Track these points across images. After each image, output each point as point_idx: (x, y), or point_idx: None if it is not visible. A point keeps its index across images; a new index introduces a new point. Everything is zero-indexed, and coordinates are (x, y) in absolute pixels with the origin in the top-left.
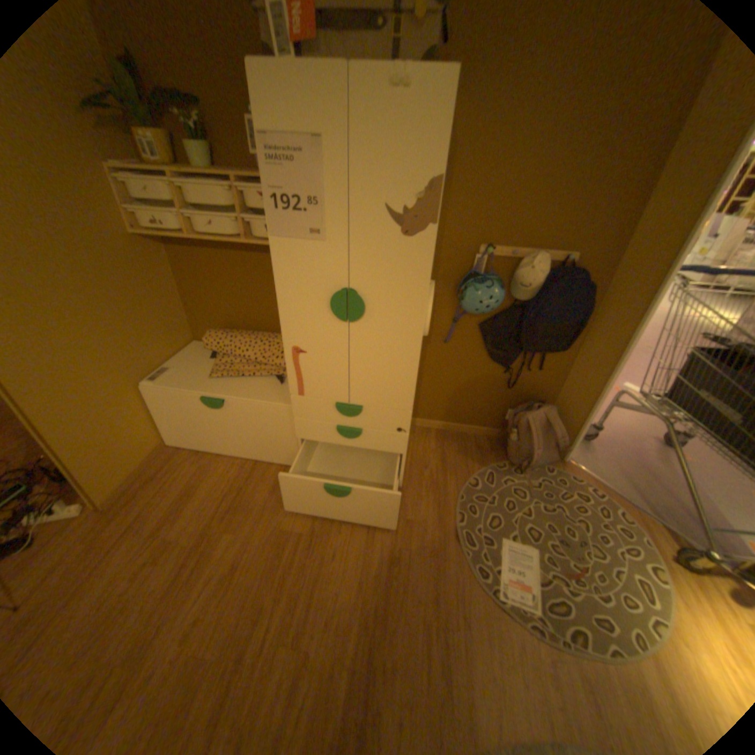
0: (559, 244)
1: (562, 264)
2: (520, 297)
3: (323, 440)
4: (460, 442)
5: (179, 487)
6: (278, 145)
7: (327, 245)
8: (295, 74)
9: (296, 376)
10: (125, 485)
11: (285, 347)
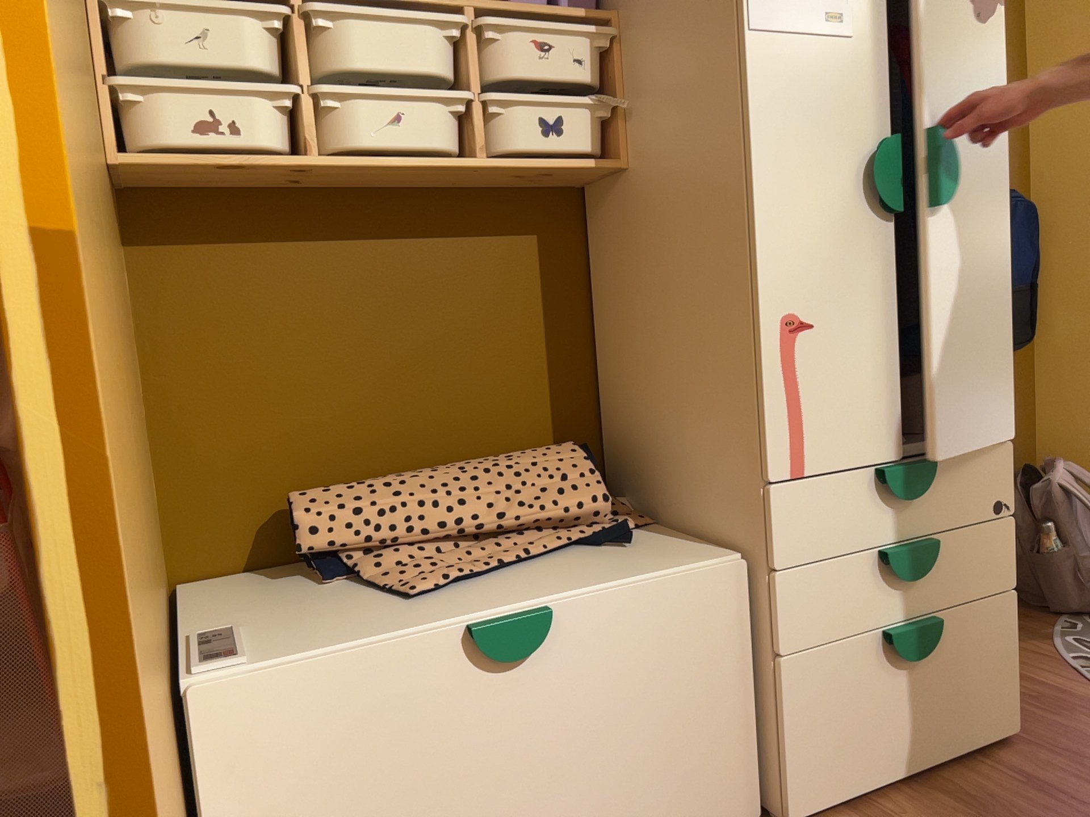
0: None
1: None
2: None
3: (849, 628)
4: None
5: None
6: None
7: (856, 46)
8: None
9: (791, 412)
10: None
11: (762, 325)
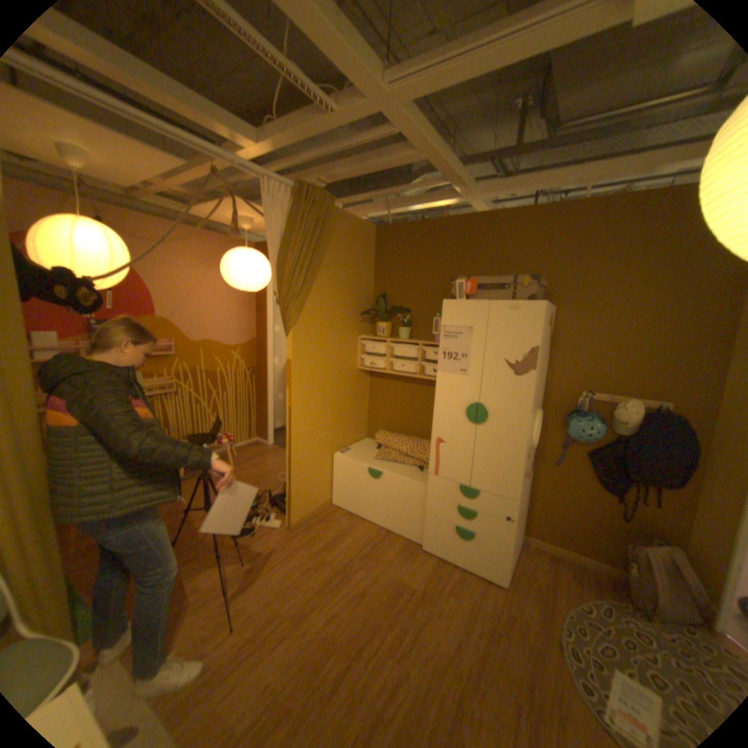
0: (652, 396)
1: (658, 411)
2: (624, 434)
3: (445, 518)
4: (577, 572)
5: (336, 531)
6: (451, 331)
7: (469, 378)
8: (464, 305)
9: (435, 460)
10: (306, 519)
11: (432, 437)
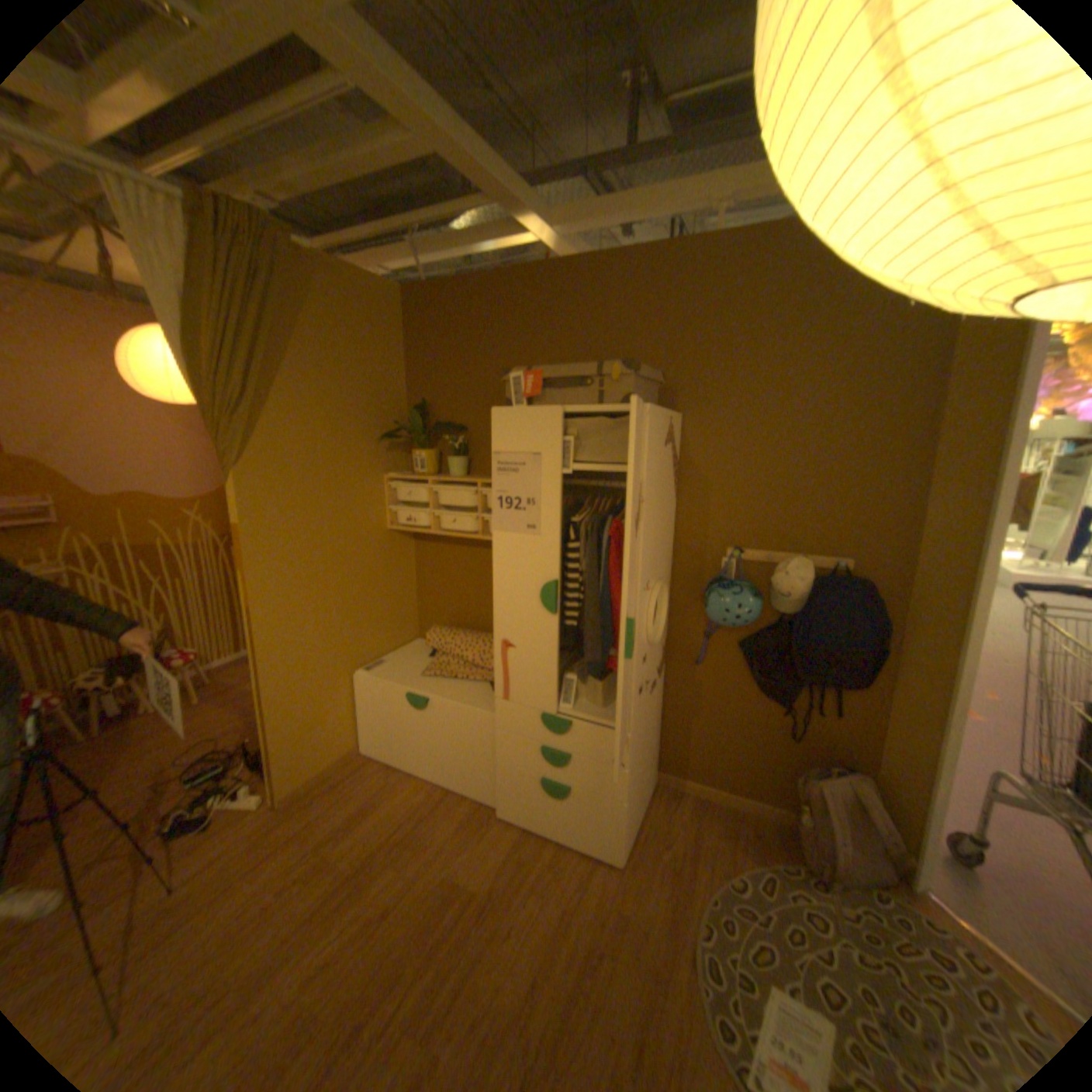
0: (826, 549)
1: (833, 572)
2: (788, 610)
3: (525, 767)
4: (731, 823)
5: (358, 803)
6: (508, 462)
7: (541, 539)
8: (525, 416)
9: (503, 676)
10: (308, 787)
11: (495, 639)
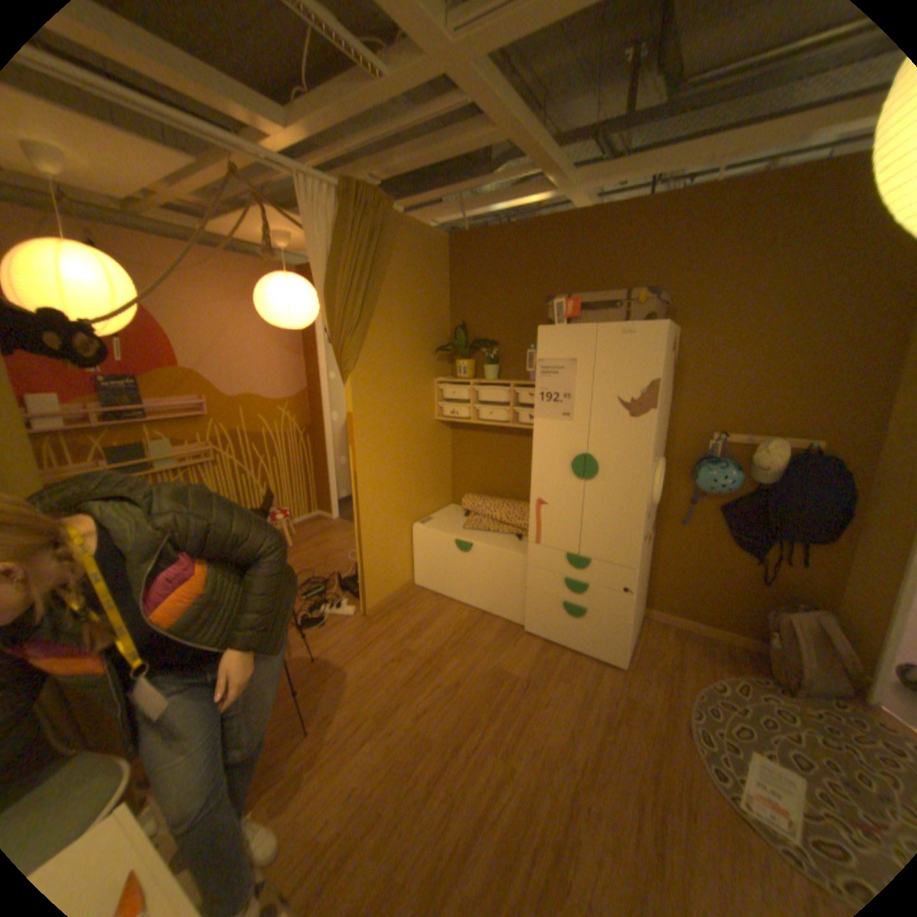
0: (800, 433)
1: (806, 452)
2: (764, 482)
3: (550, 593)
4: (708, 647)
5: (421, 616)
6: (549, 366)
7: (573, 424)
8: (565, 332)
9: (536, 525)
10: (384, 603)
11: (530, 499)
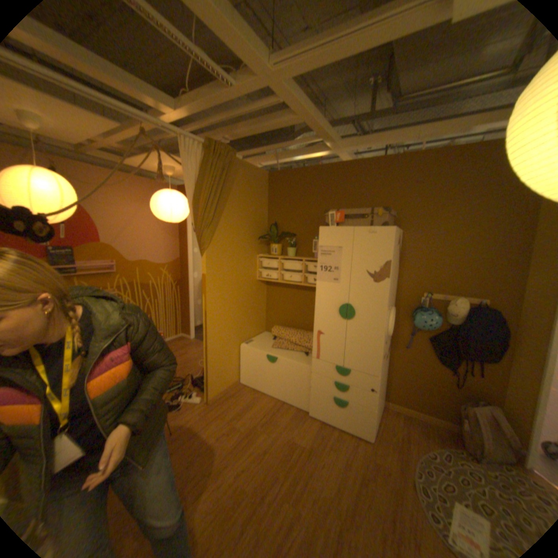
0: (474, 295)
1: (479, 306)
2: (455, 324)
3: (325, 391)
4: (424, 428)
5: (243, 404)
6: (325, 250)
7: (340, 285)
8: (335, 231)
9: (317, 347)
10: (220, 396)
11: (313, 330)
